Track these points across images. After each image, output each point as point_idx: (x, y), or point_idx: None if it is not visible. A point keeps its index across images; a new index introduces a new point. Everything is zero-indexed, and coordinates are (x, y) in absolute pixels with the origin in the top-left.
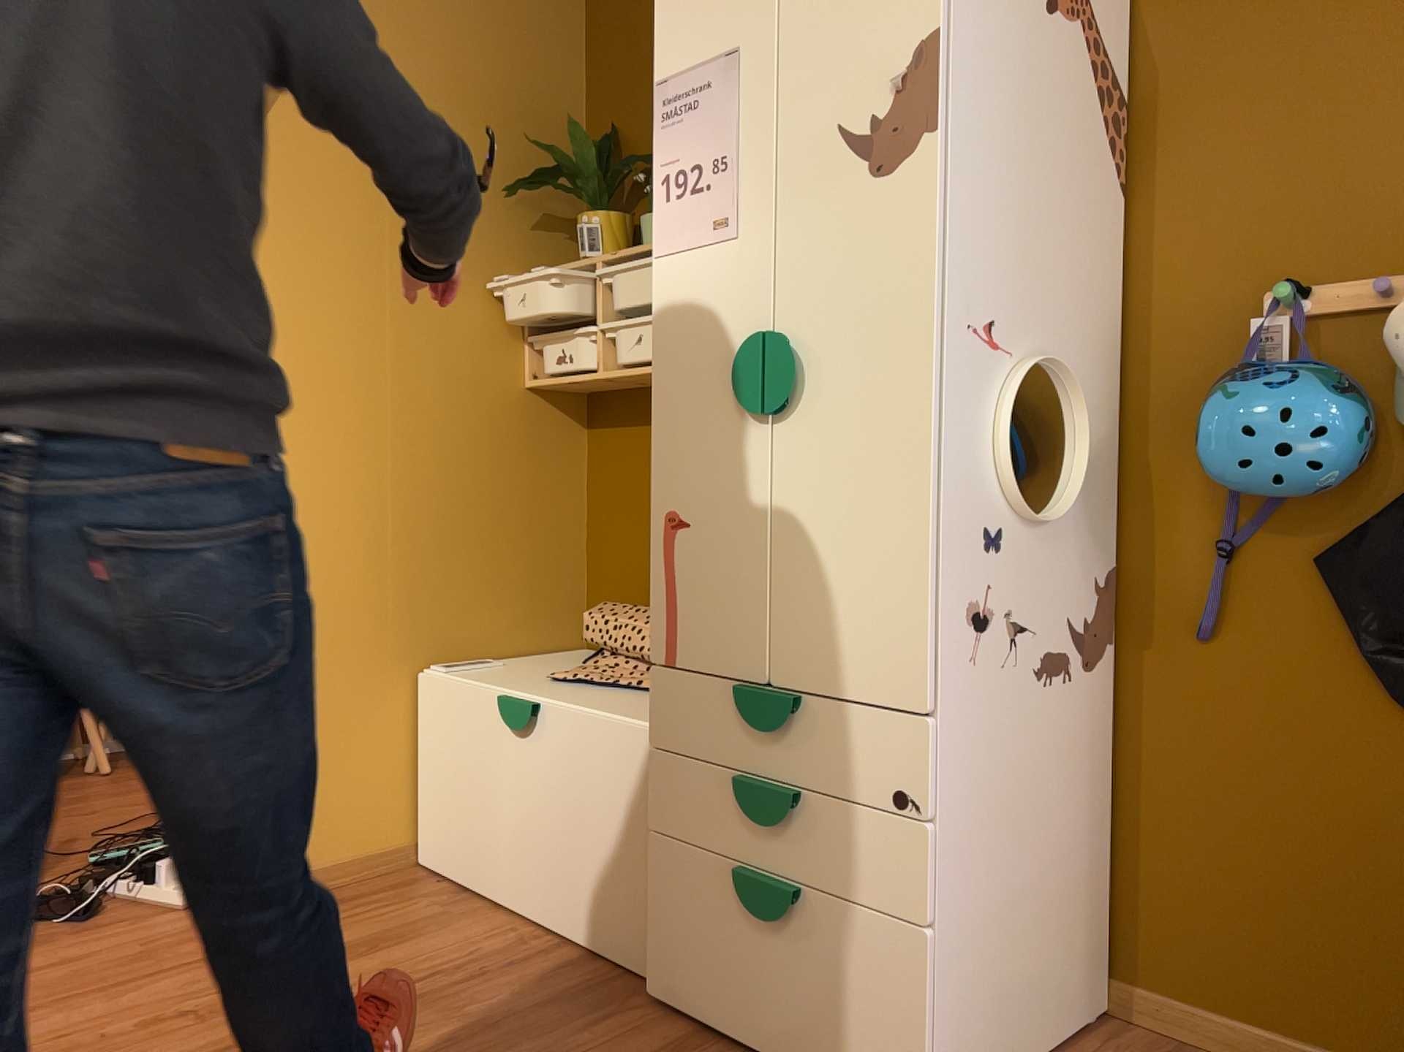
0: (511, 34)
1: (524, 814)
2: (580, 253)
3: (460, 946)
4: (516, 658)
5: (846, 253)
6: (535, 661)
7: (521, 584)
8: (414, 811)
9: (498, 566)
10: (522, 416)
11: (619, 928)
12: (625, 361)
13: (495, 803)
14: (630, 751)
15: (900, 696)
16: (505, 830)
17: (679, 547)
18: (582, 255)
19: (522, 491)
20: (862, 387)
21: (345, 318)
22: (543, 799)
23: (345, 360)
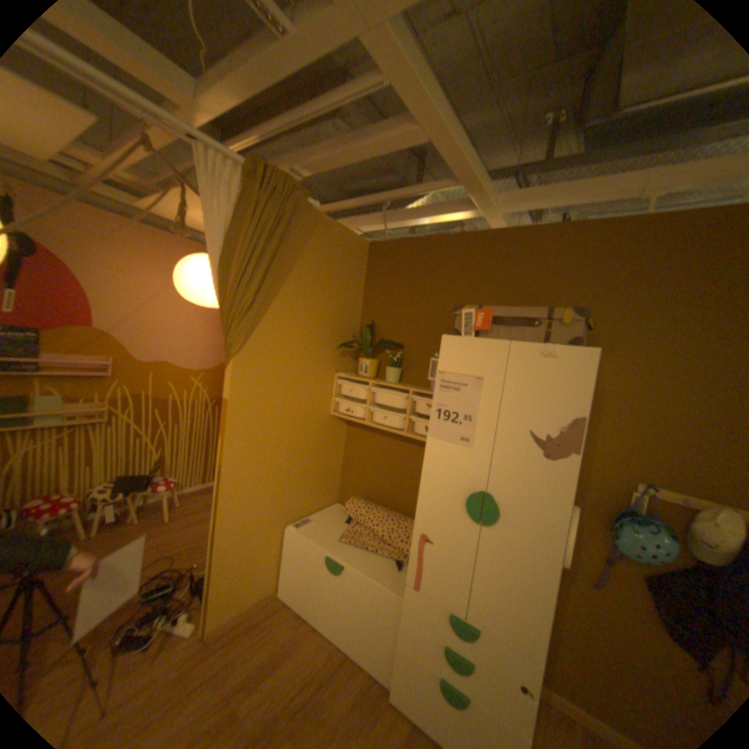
0: (342, 285)
1: (332, 603)
2: (360, 373)
3: (308, 663)
4: (317, 513)
5: (526, 480)
6: (325, 517)
7: (321, 485)
8: (278, 578)
9: (315, 481)
10: (328, 425)
11: (374, 663)
12: (377, 424)
13: (319, 593)
14: (387, 604)
15: (529, 654)
16: (322, 605)
17: (426, 550)
18: (359, 373)
19: (325, 452)
20: (527, 534)
21: (275, 402)
22: (343, 602)
23: (273, 418)
